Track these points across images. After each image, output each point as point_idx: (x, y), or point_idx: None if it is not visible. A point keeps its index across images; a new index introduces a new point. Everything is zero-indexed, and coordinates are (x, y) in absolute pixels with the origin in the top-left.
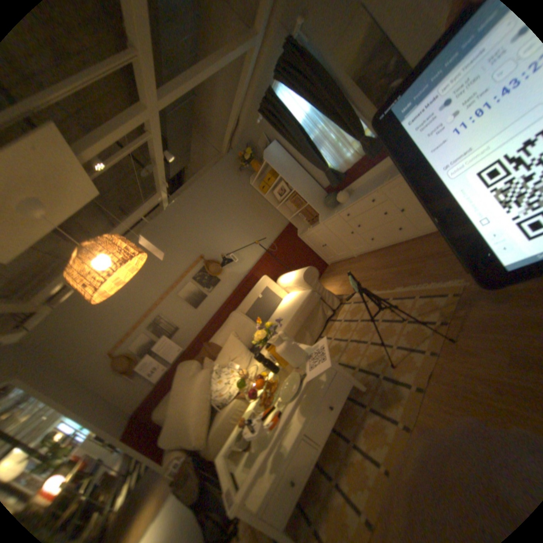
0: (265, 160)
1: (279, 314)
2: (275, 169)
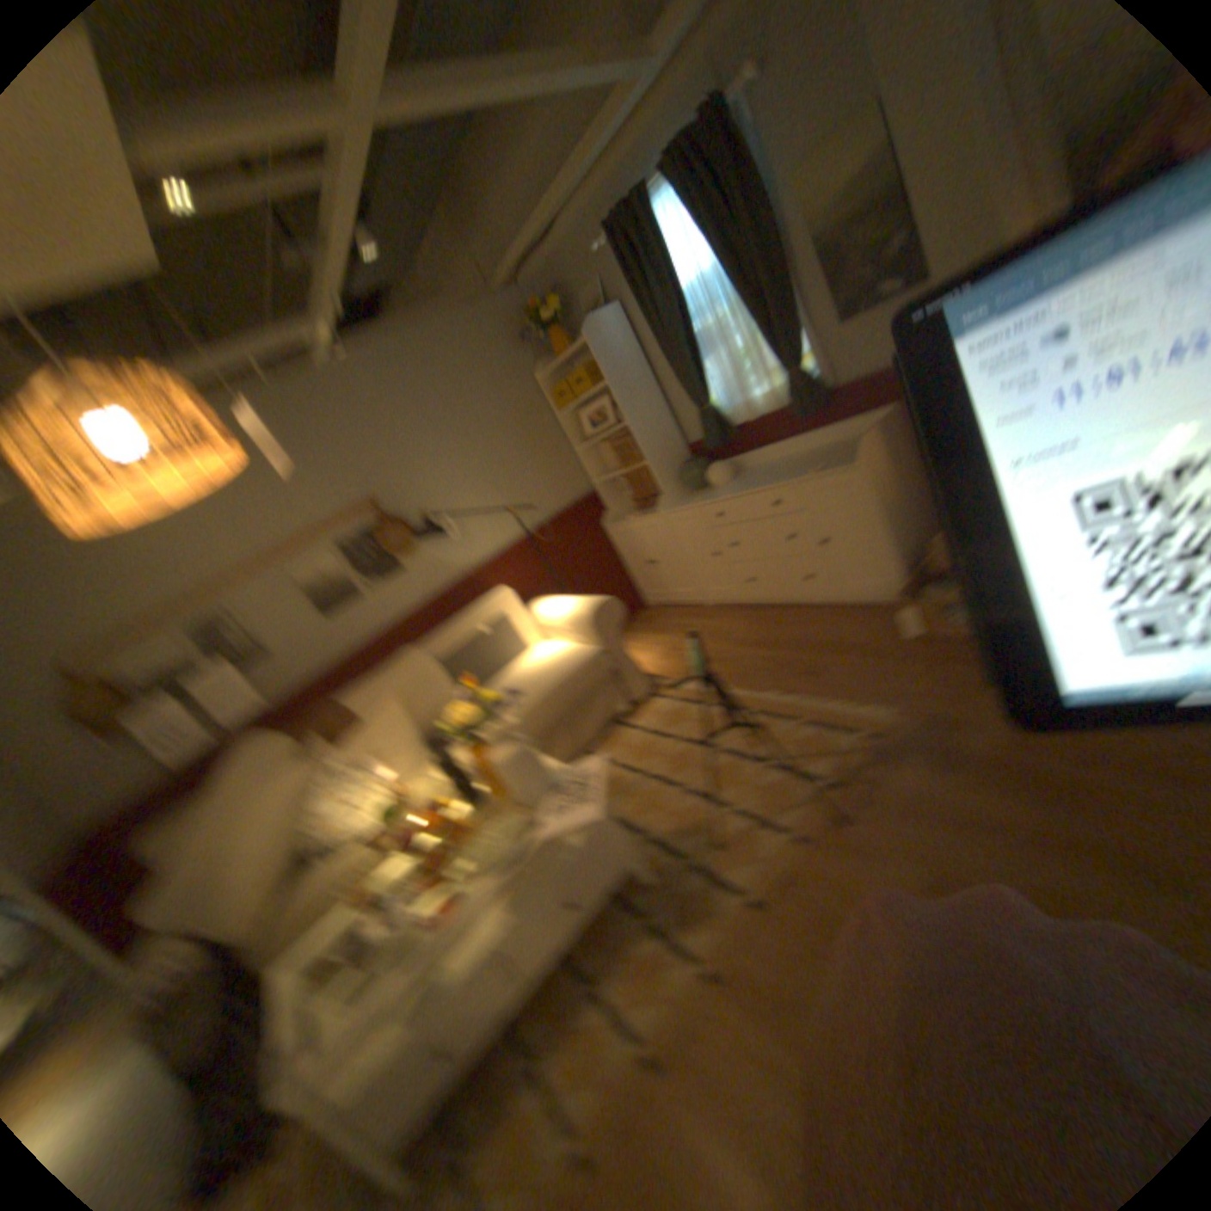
0: (584, 339)
1: (508, 680)
2: (599, 366)
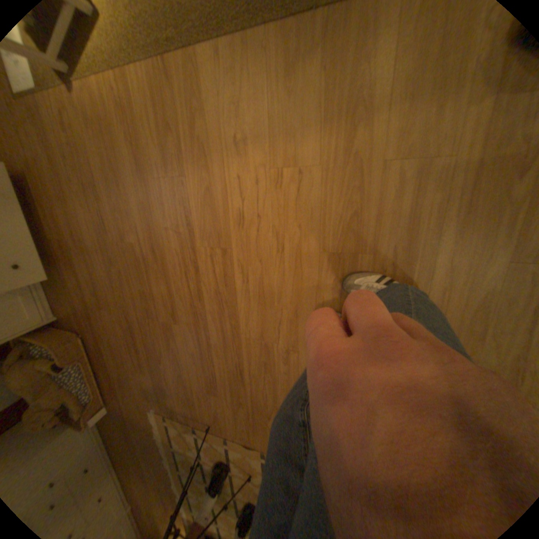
0: None
1: None
2: None
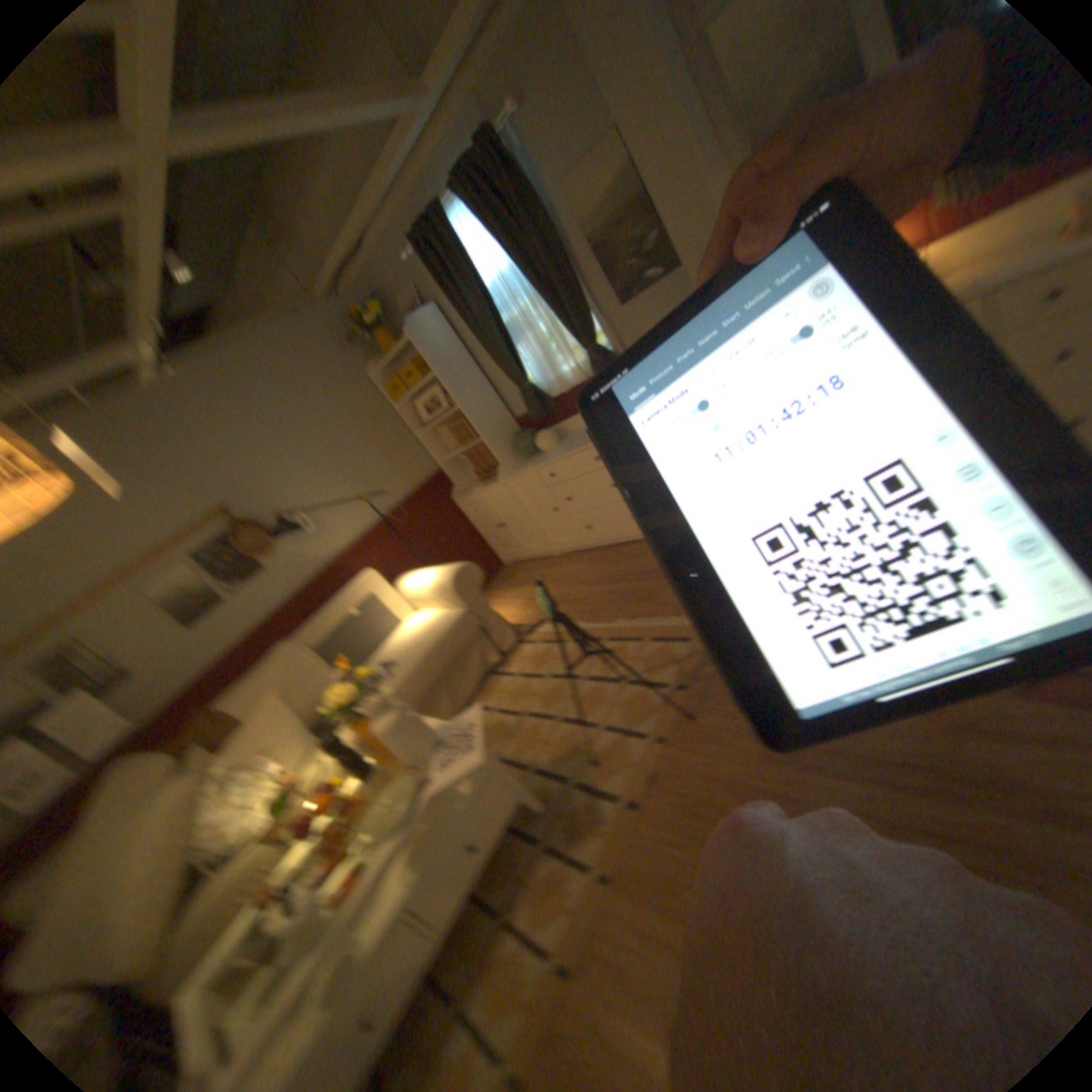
0: (407, 336)
1: (387, 654)
2: (425, 358)
